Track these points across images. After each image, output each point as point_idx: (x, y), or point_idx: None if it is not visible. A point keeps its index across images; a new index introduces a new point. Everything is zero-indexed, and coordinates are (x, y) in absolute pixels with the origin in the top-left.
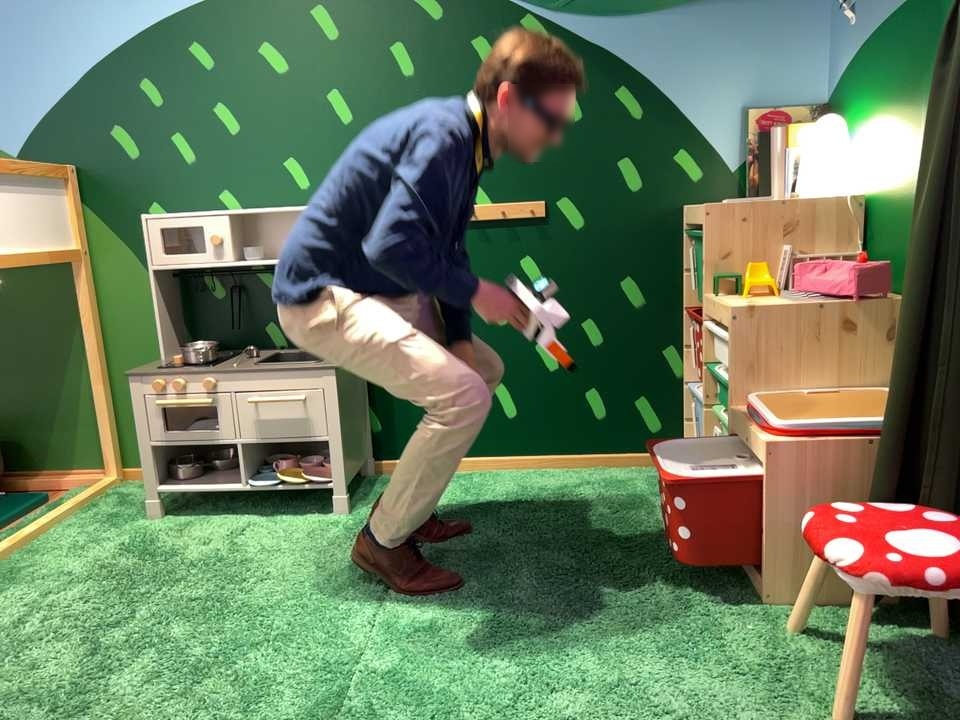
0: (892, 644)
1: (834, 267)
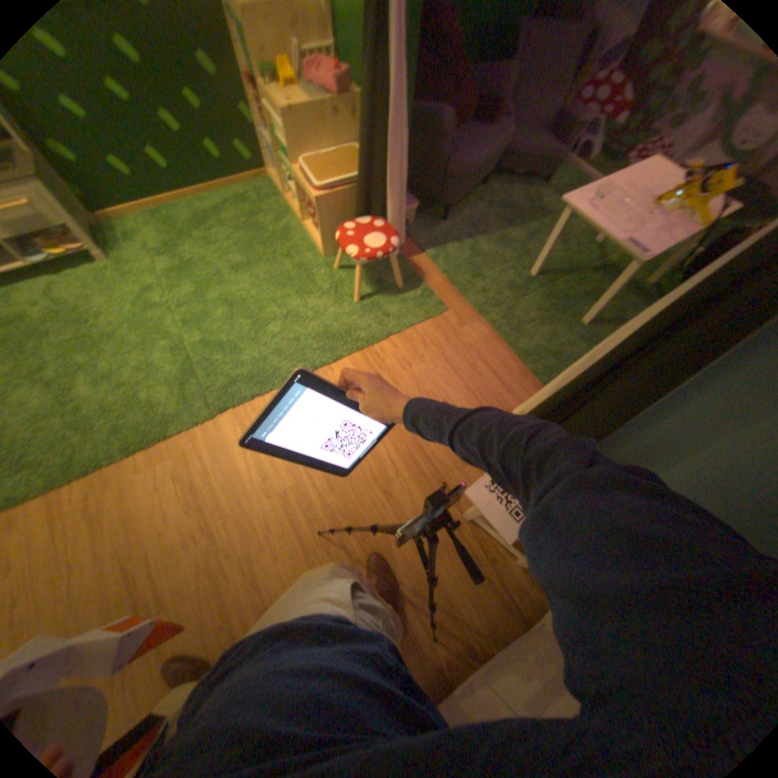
0: (364, 265)
1: (321, 65)
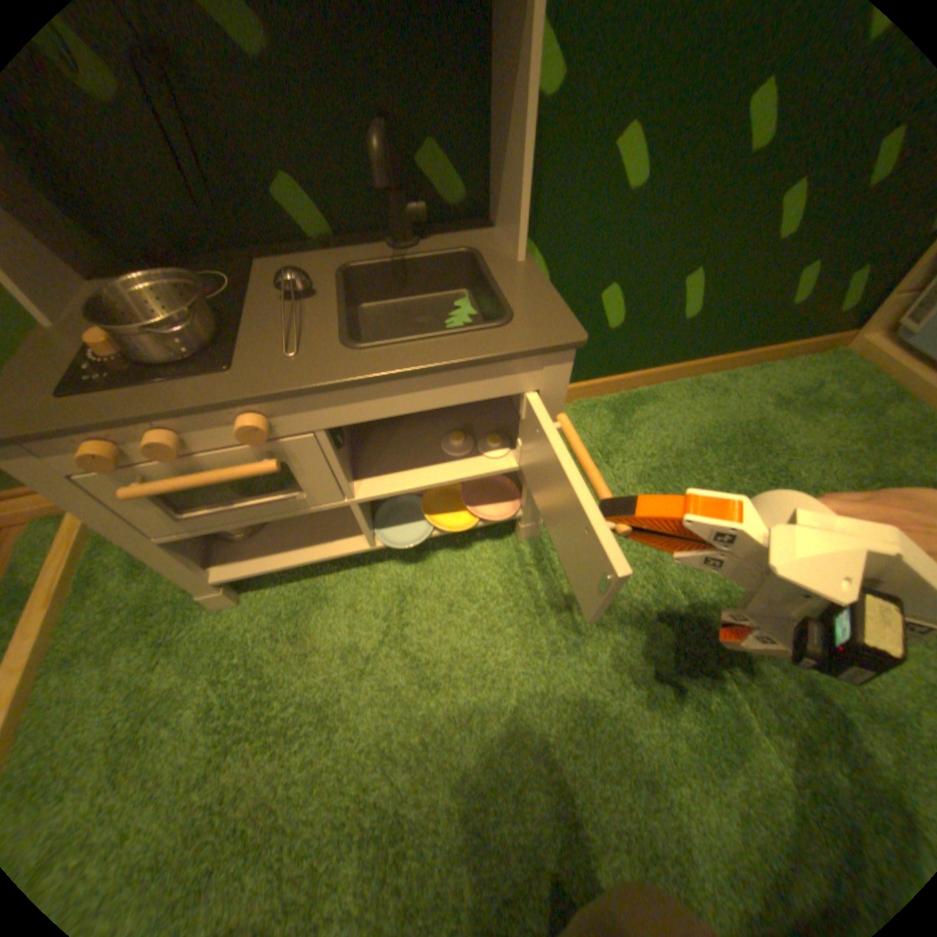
0: None
1: None
